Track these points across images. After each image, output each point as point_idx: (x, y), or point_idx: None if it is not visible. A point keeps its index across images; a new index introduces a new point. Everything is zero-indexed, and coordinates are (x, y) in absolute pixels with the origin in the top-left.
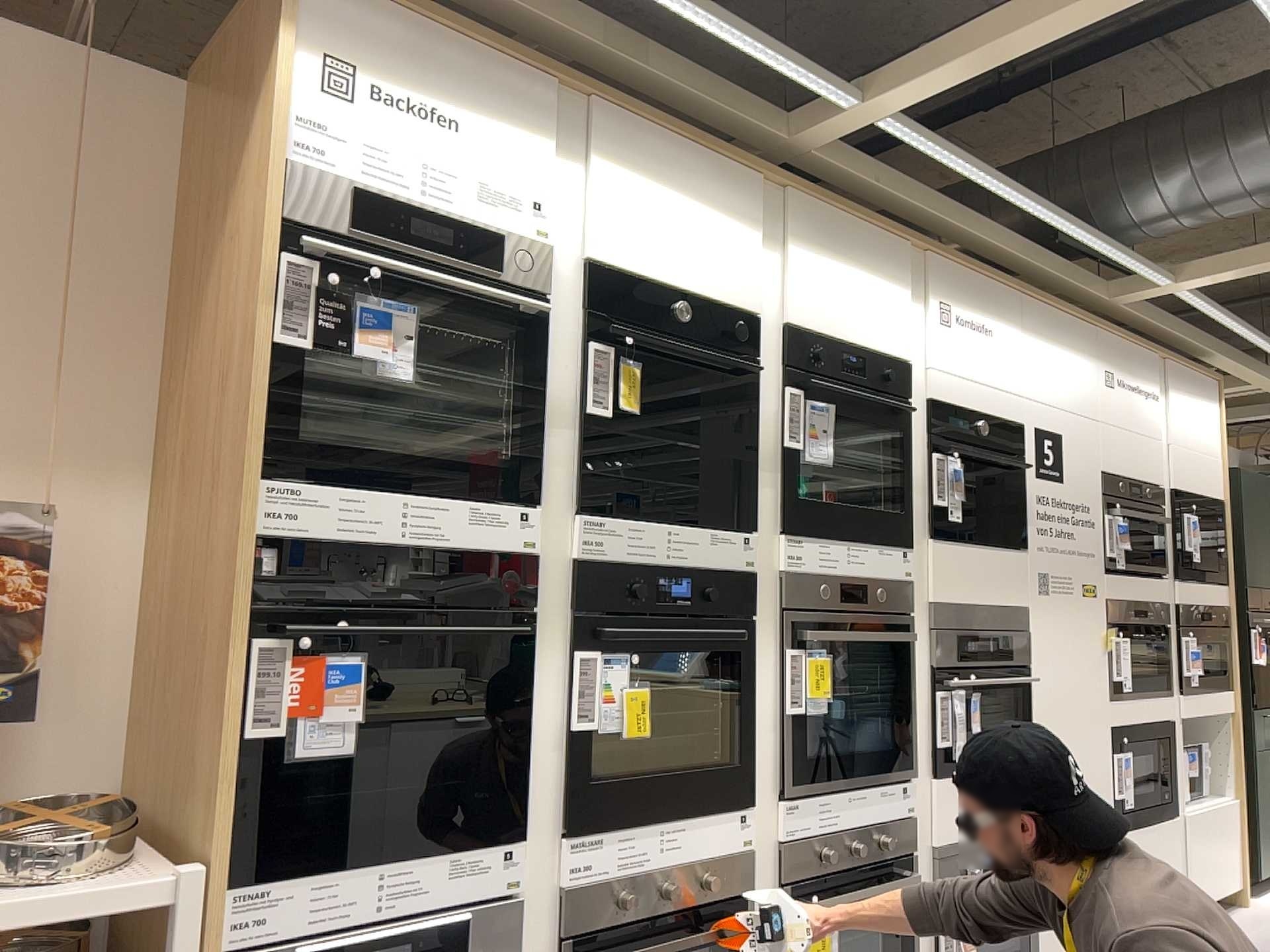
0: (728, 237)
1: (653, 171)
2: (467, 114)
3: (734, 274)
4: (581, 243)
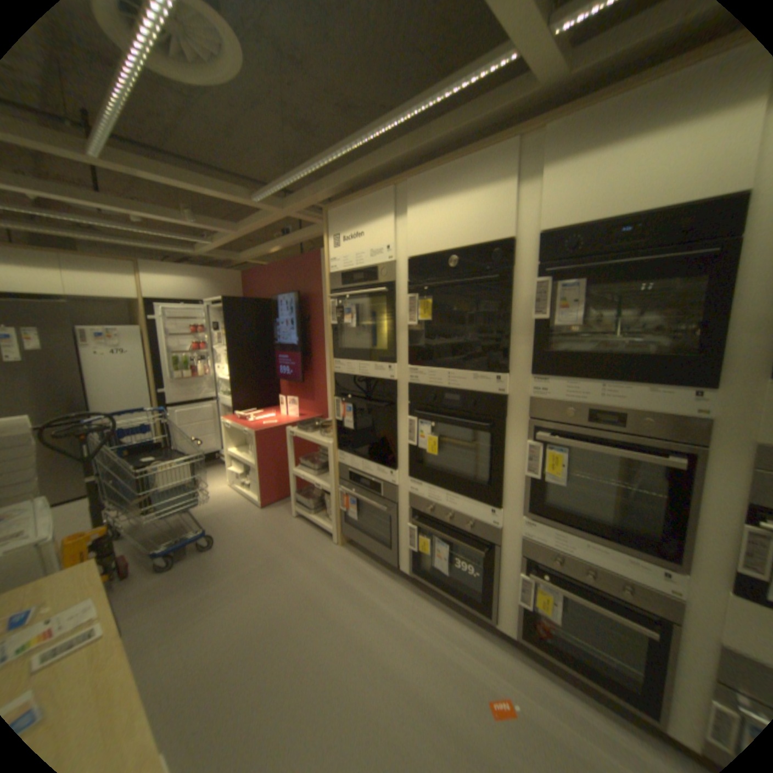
0: (488, 191)
1: (435, 187)
2: (360, 223)
3: (493, 214)
4: (405, 248)
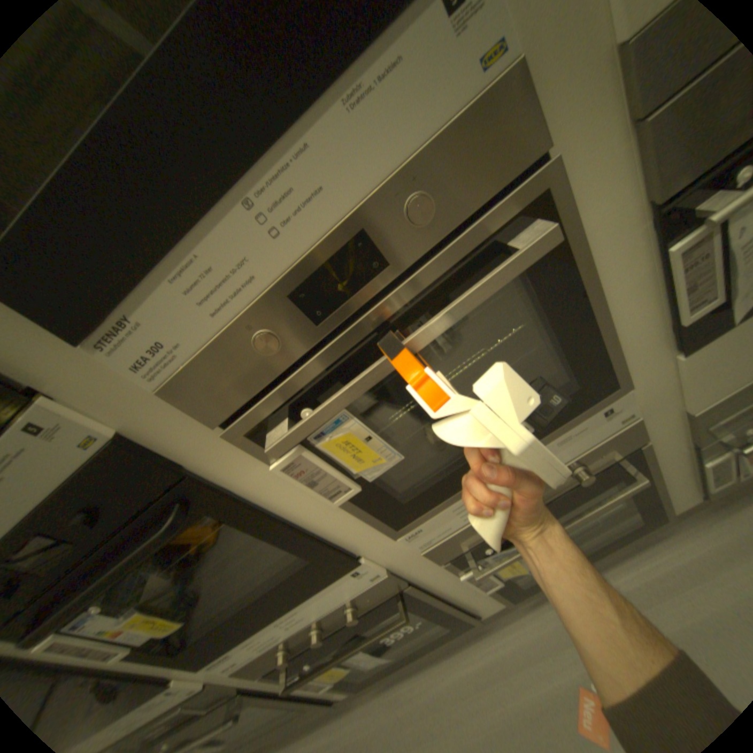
0: None
1: None
2: None
3: None
4: None
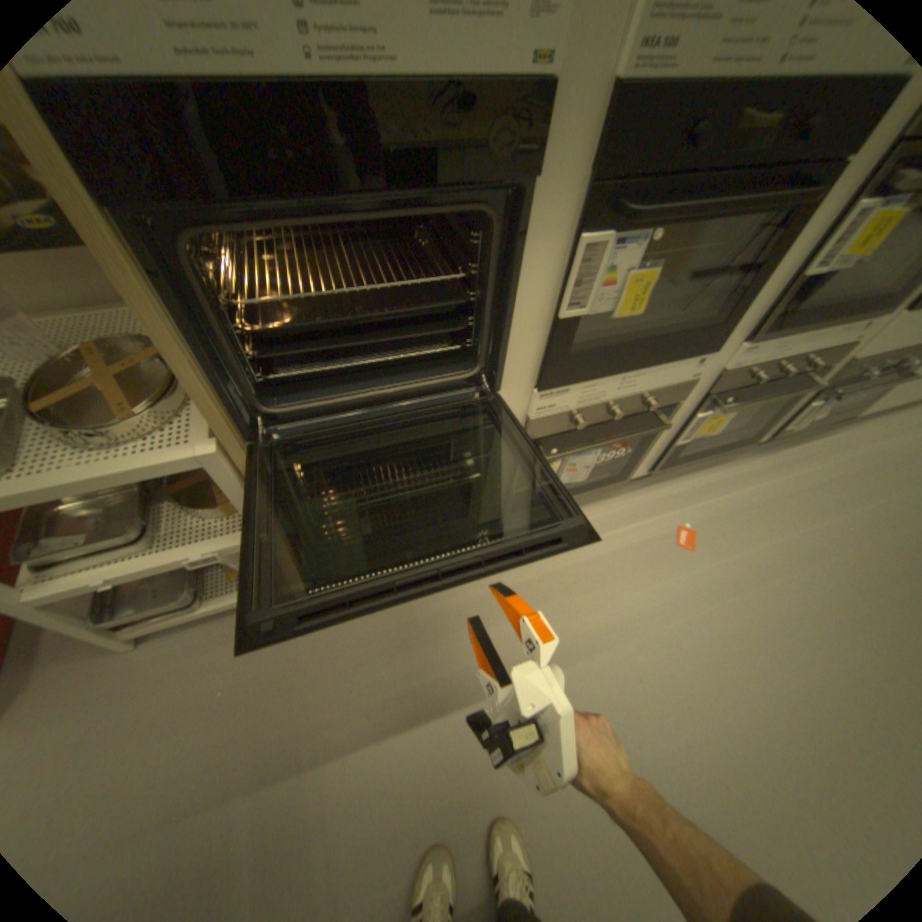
0: None
1: None
2: None
3: None
4: None
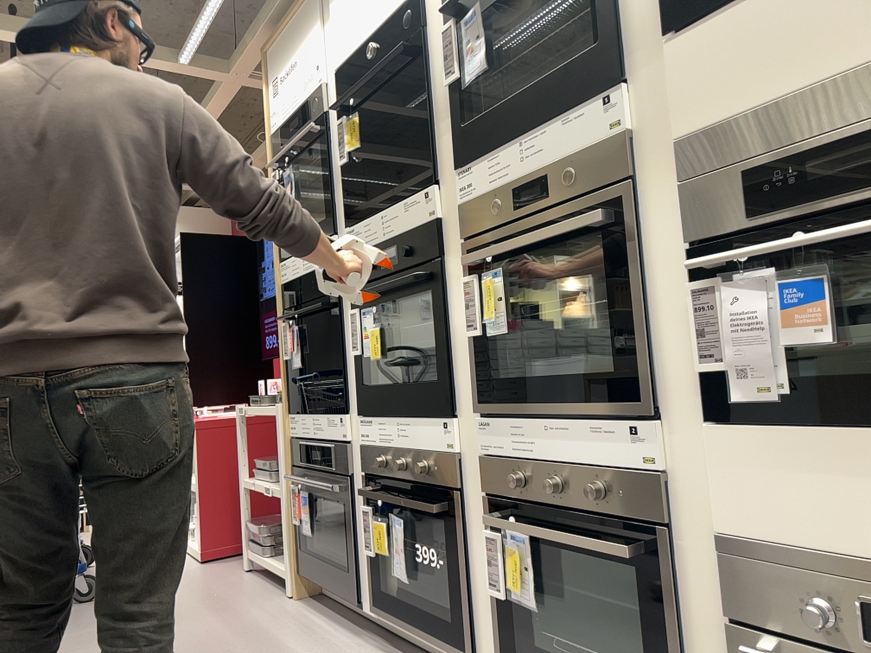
0: None
1: None
2: (294, 50)
3: None
4: (334, 60)
